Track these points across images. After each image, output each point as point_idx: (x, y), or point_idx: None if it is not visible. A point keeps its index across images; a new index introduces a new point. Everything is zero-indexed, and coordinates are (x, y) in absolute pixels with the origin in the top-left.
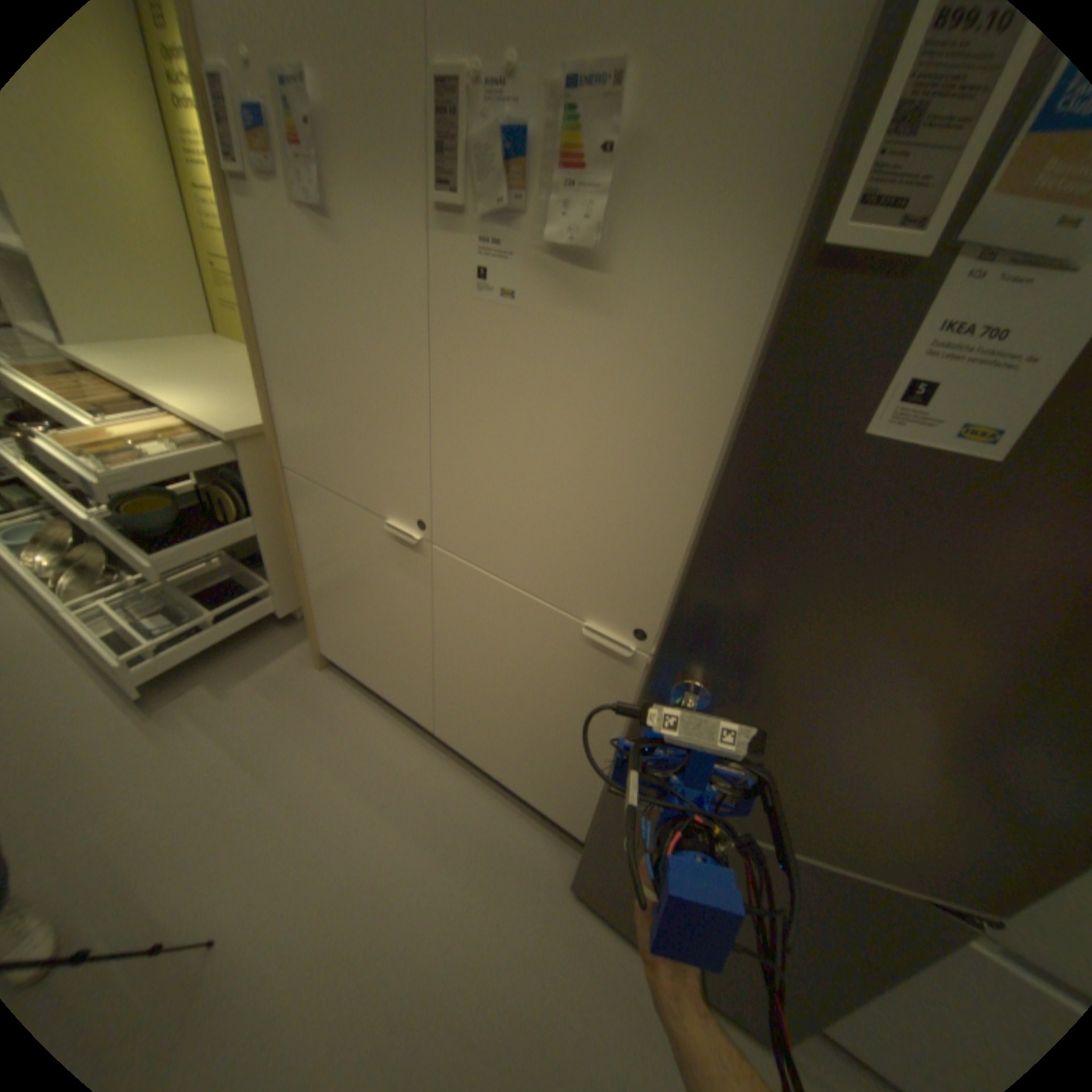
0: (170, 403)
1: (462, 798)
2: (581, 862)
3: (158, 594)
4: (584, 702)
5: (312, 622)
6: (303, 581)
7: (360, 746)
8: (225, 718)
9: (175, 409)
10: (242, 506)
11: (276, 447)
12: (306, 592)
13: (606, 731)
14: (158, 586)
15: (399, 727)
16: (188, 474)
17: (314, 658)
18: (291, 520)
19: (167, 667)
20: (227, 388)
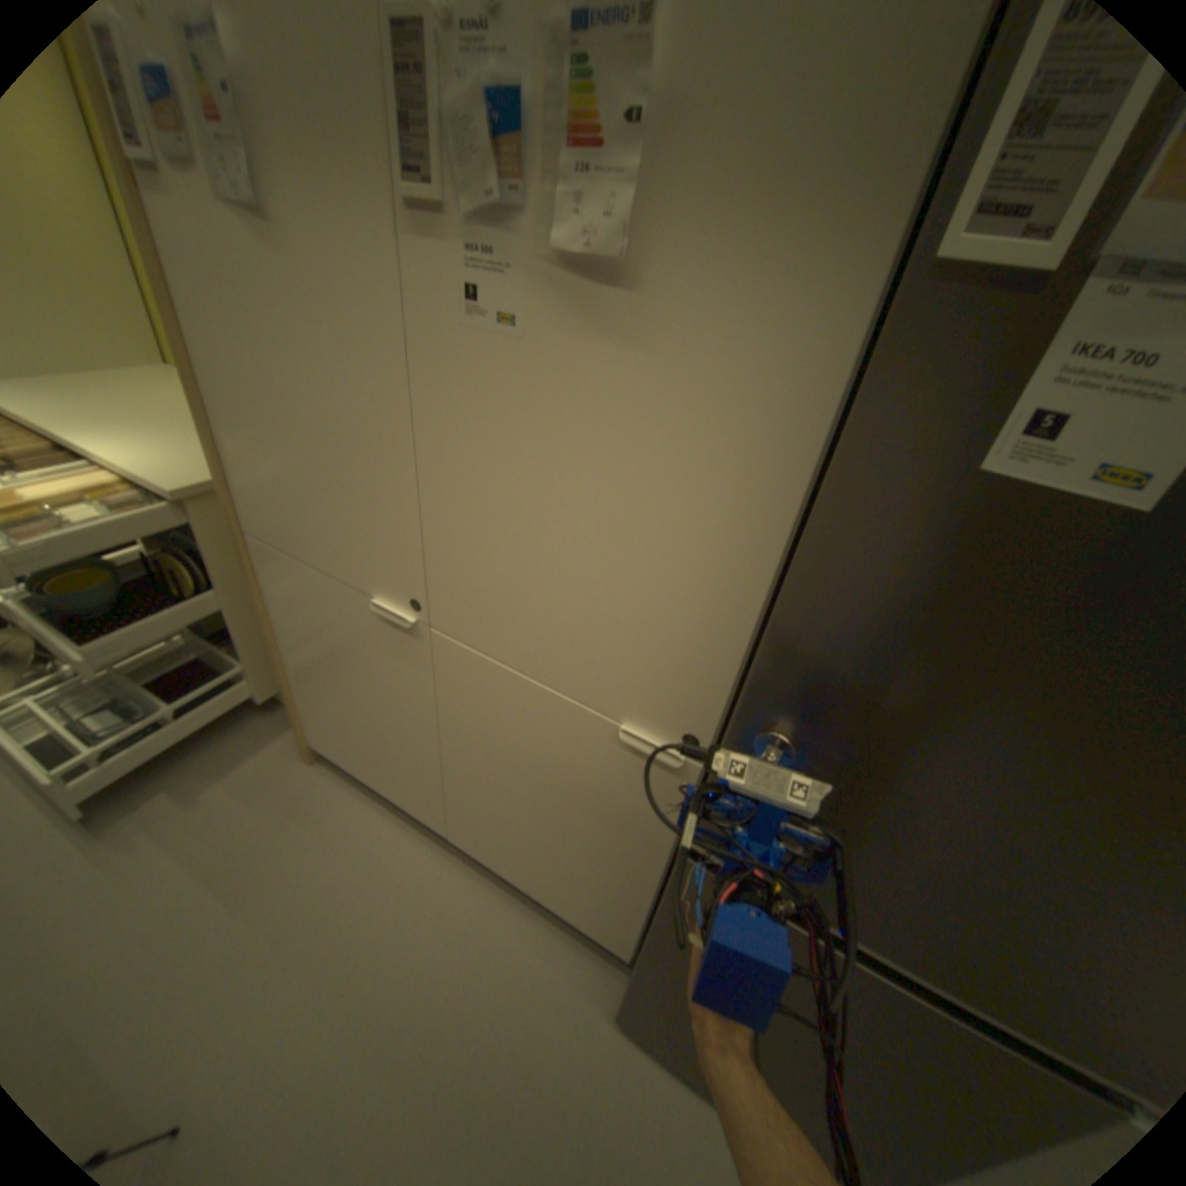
0: (101, 455)
1: (483, 915)
2: (626, 992)
3: (104, 684)
4: (623, 814)
5: (295, 712)
6: (280, 665)
7: (358, 858)
8: (192, 833)
9: (110, 461)
10: (201, 577)
11: (232, 509)
12: (284, 677)
13: (651, 847)
14: (105, 674)
15: (405, 831)
16: (134, 538)
17: (300, 751)
18: (259, 595)
19: (119, 772)
20: (175, 433)
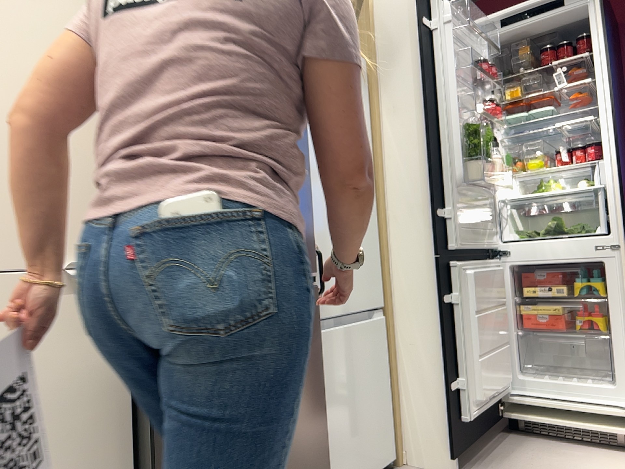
0: None
1: None
2: None
3: None
4: (83, 378)
5: None
6: None
7: None
8: None
9: None
10: None
11: None
12: None
13: (115, 393)
14: None
15: None
16: None
17: None
18: None
19: None
20: None
